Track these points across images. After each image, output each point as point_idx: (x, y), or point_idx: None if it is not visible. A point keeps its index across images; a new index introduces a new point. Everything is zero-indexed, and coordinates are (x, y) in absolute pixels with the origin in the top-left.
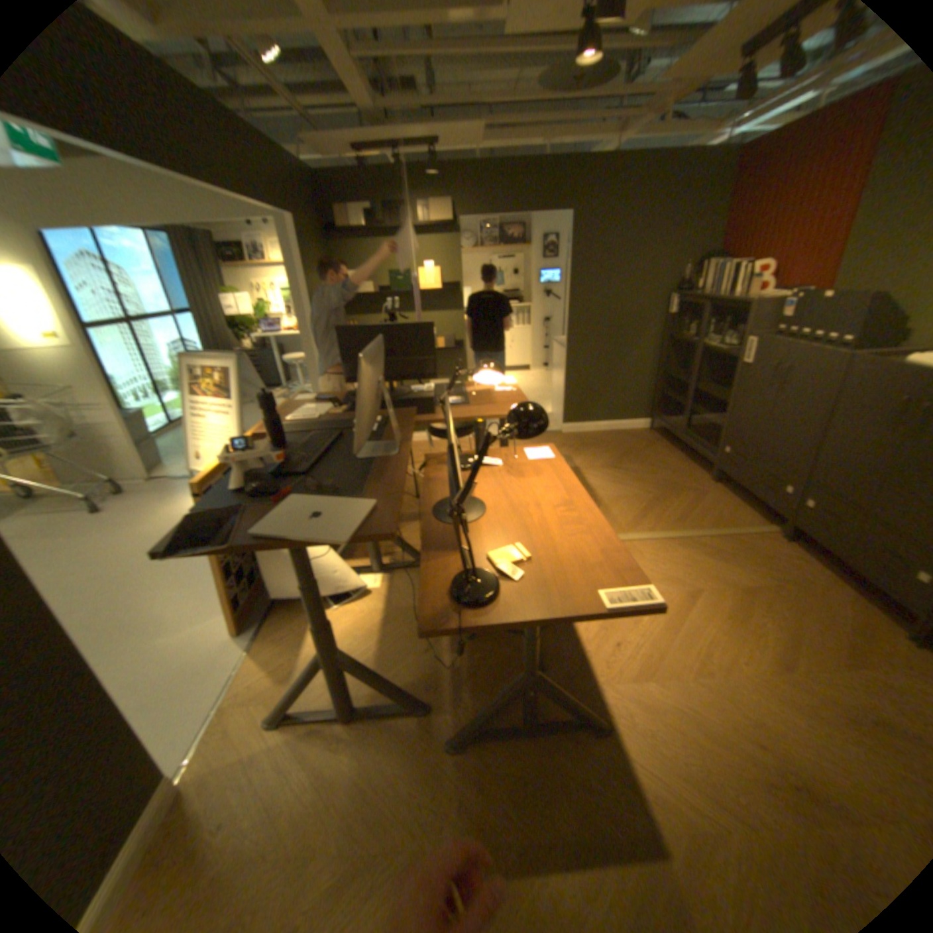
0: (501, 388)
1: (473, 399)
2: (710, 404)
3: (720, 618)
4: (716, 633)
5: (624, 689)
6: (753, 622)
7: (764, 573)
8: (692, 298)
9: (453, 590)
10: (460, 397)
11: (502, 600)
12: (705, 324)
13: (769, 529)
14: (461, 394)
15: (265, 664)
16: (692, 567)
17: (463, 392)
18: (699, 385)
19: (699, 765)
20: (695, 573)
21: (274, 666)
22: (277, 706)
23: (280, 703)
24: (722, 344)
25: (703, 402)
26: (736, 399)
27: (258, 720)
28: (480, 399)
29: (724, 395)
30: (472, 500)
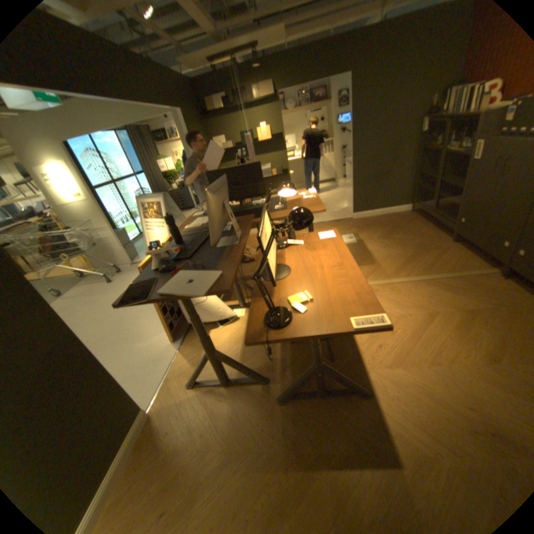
0: (306, 196)
1: (288, 205)
2: (452, 190)
3: (449, 329)
4: (445, 338)
5: (381, 371)
6: (473, 332)
7: (484, 300)
8: (437, 118)
9: (265, 319)
10: (281, 204)
11: (292, 324)
12: (447, 135)
13: (491, 271)
14: (282, 203)
15: (186, 356)
16: (433, 298)
17: (283, 201)
18: (443, 178)
19: (426, 417)
20: (434, 301)
21: (190, 357)
22: (190, 377)
23: (192, 376)
24: (459, 148)
25: (447, 189)
26: (468, 185)
27: (183, 384)
28: (293, 204)
29: (461, 183)
30: (283, 266)
